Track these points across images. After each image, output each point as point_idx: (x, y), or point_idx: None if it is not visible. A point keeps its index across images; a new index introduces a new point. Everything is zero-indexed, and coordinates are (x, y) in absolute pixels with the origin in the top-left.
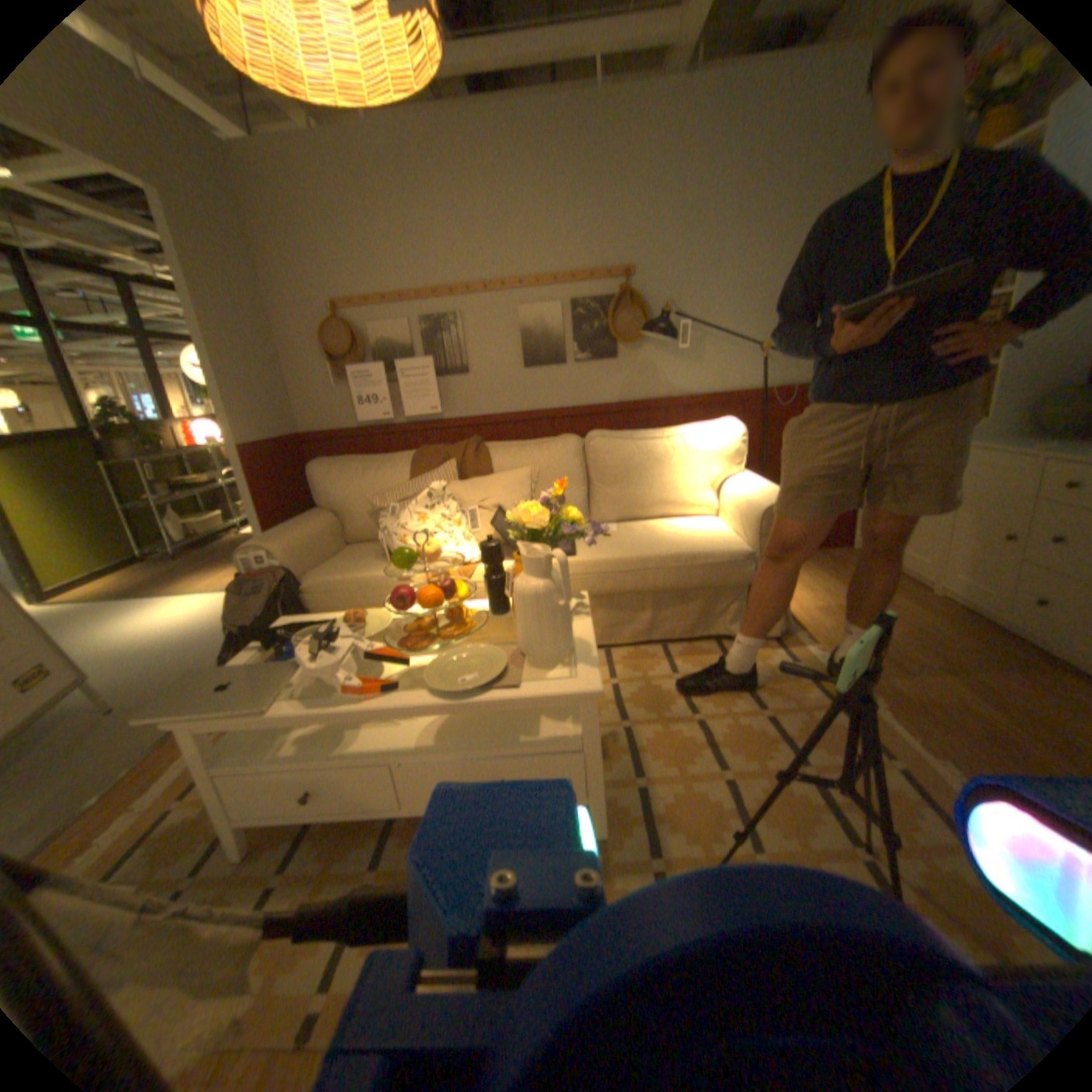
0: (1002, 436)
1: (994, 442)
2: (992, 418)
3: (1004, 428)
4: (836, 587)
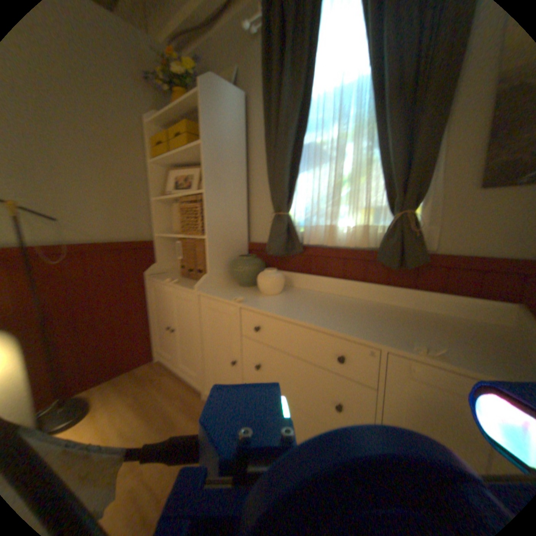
0: (216, 286)
1: (212, 293)
2: (209, 275)
3: (216, 281)
4: (130, 424)
